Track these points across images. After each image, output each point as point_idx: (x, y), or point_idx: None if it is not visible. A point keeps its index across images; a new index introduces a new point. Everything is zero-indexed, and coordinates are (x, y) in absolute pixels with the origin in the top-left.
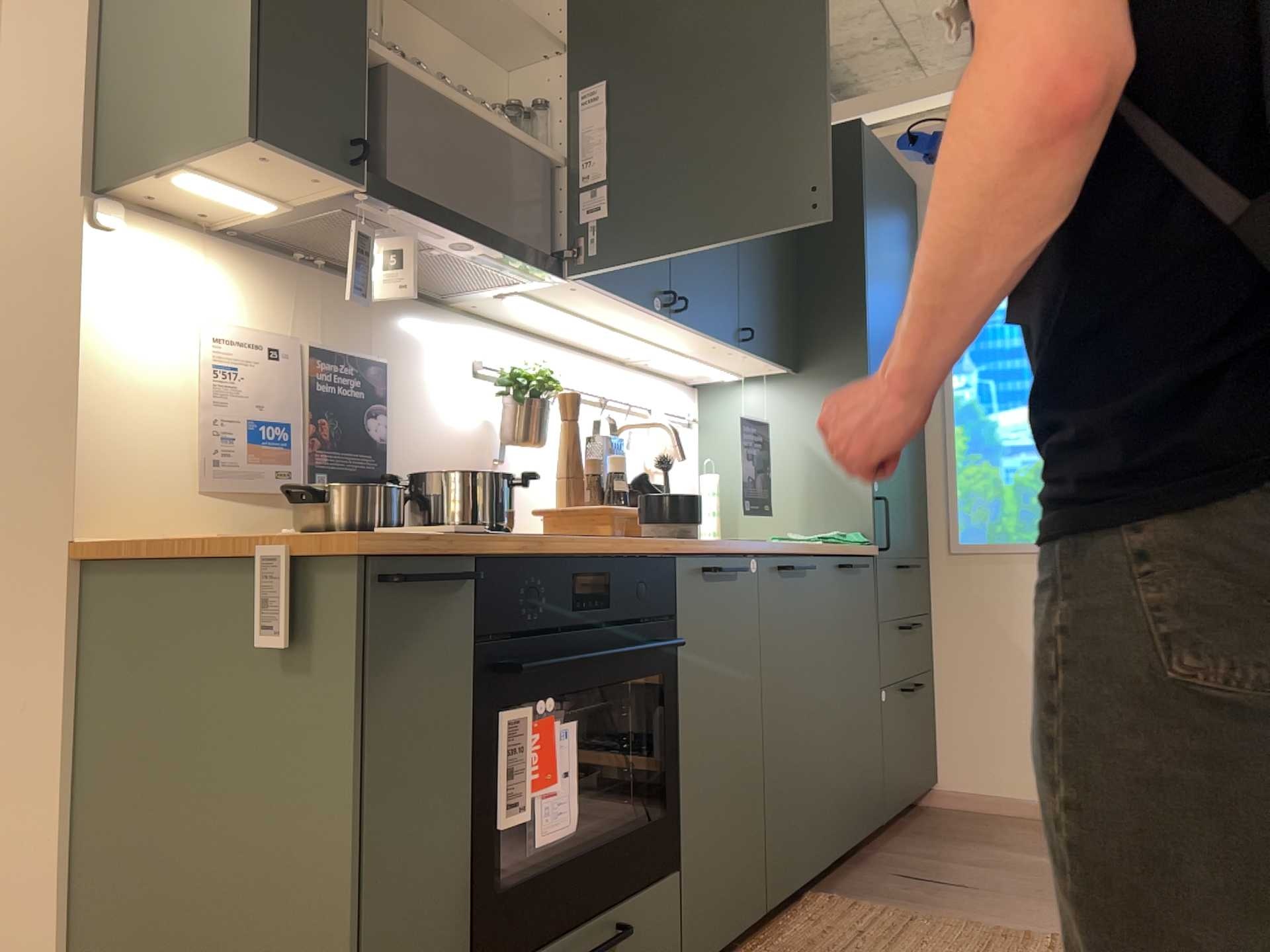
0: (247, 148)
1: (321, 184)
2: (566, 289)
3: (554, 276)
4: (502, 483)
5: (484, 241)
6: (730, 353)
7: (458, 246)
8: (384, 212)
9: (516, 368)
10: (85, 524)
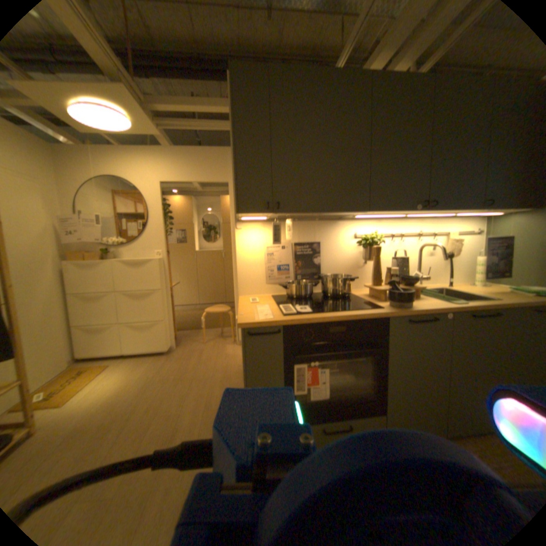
0: (239, 214)
1: (265, 213)
2: (371, 212)
3: (361, 211)
4: (344, 280)
5: (322, 212)
6: (482, 210)
7: (318, 213)
8: (286, 214)
9: (366, 235)
10: (240, 293)
